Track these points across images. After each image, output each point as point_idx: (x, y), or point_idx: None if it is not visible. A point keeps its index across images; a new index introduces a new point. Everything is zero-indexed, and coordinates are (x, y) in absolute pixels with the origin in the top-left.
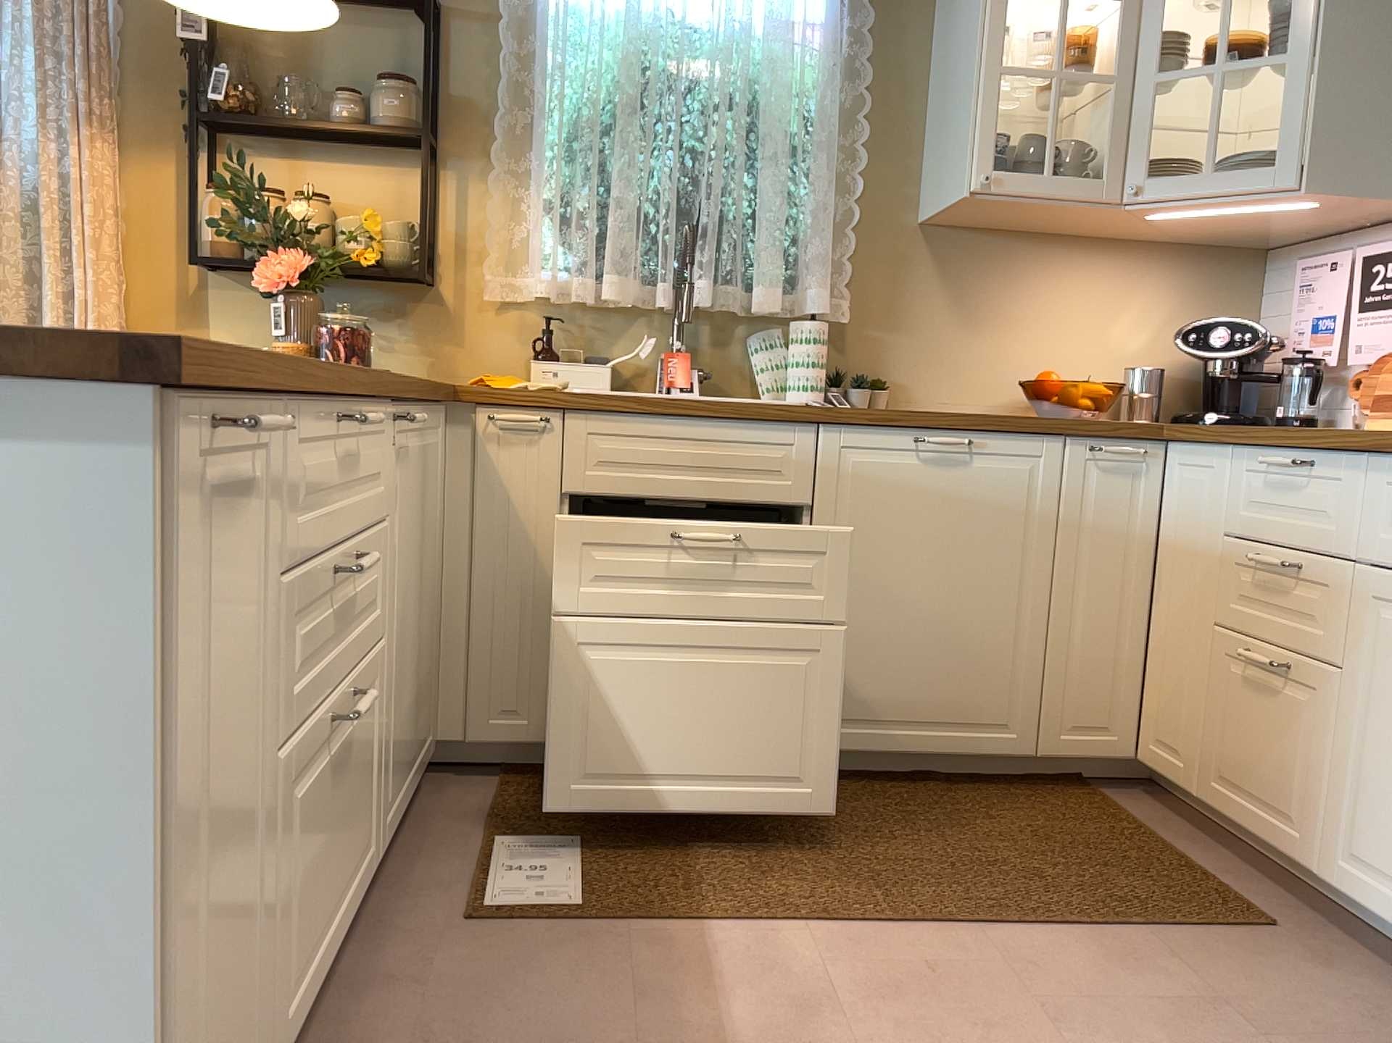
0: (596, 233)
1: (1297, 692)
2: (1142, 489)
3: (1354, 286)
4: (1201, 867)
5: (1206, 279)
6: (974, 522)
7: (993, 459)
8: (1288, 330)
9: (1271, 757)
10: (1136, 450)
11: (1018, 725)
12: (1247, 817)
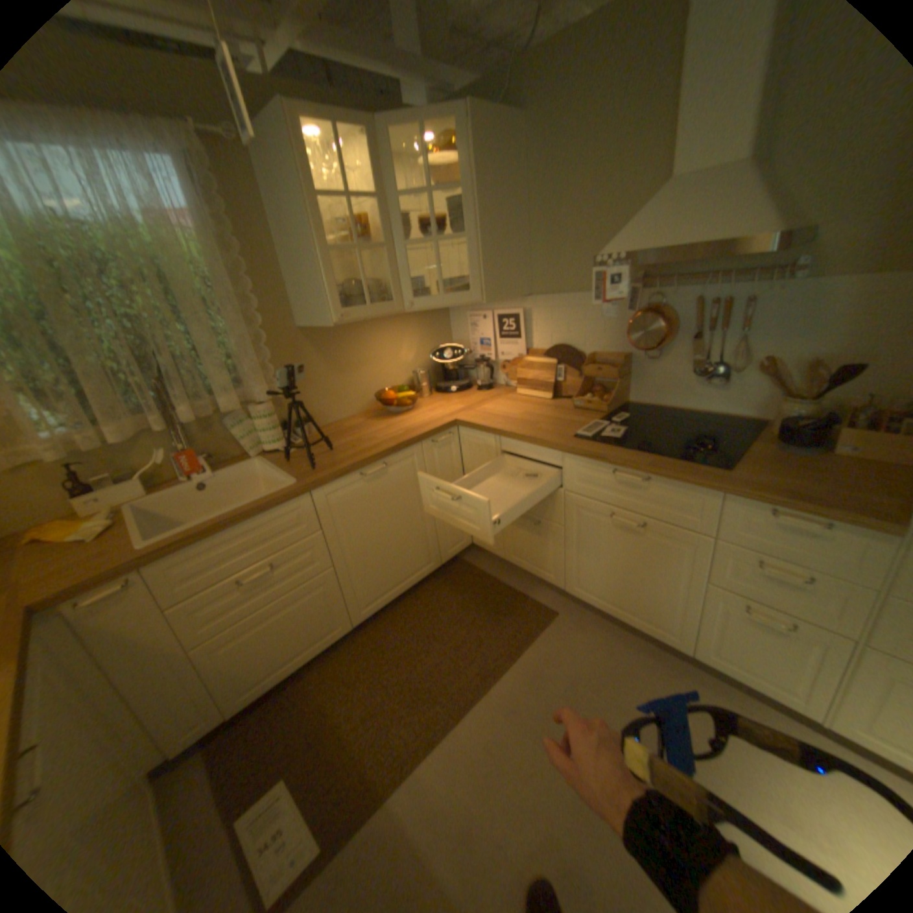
0: (74, 397)
1: (543, 530)
2: (452, 448)
3: (490, 324)
4: (518, 589)
5: (428, 321)
6: (395, 496)
7: (395, 466)
8: (464, 339)
9: (536, 550)
10: (448, 437)
11: (433, 560)
12: (529, 568)
